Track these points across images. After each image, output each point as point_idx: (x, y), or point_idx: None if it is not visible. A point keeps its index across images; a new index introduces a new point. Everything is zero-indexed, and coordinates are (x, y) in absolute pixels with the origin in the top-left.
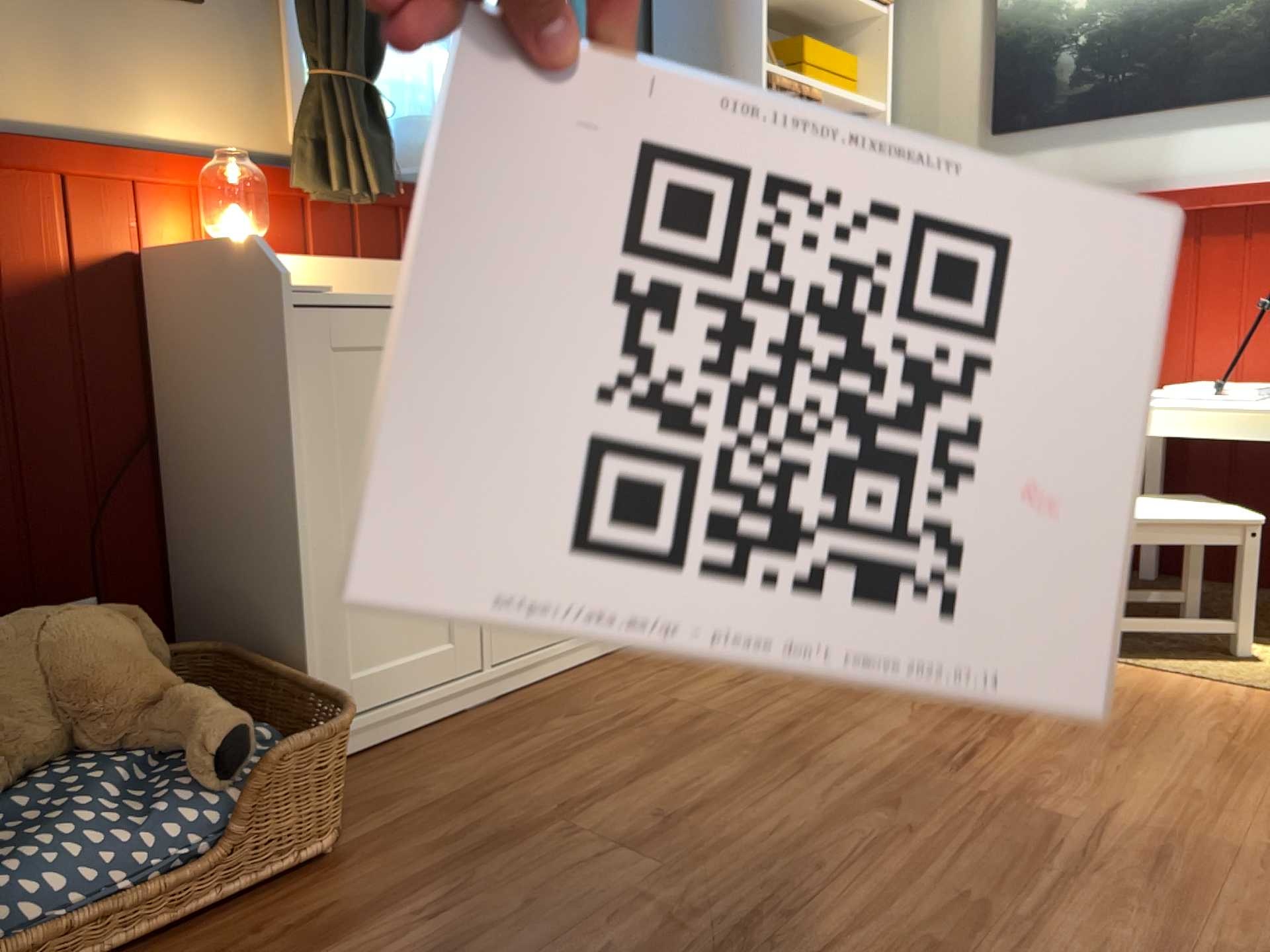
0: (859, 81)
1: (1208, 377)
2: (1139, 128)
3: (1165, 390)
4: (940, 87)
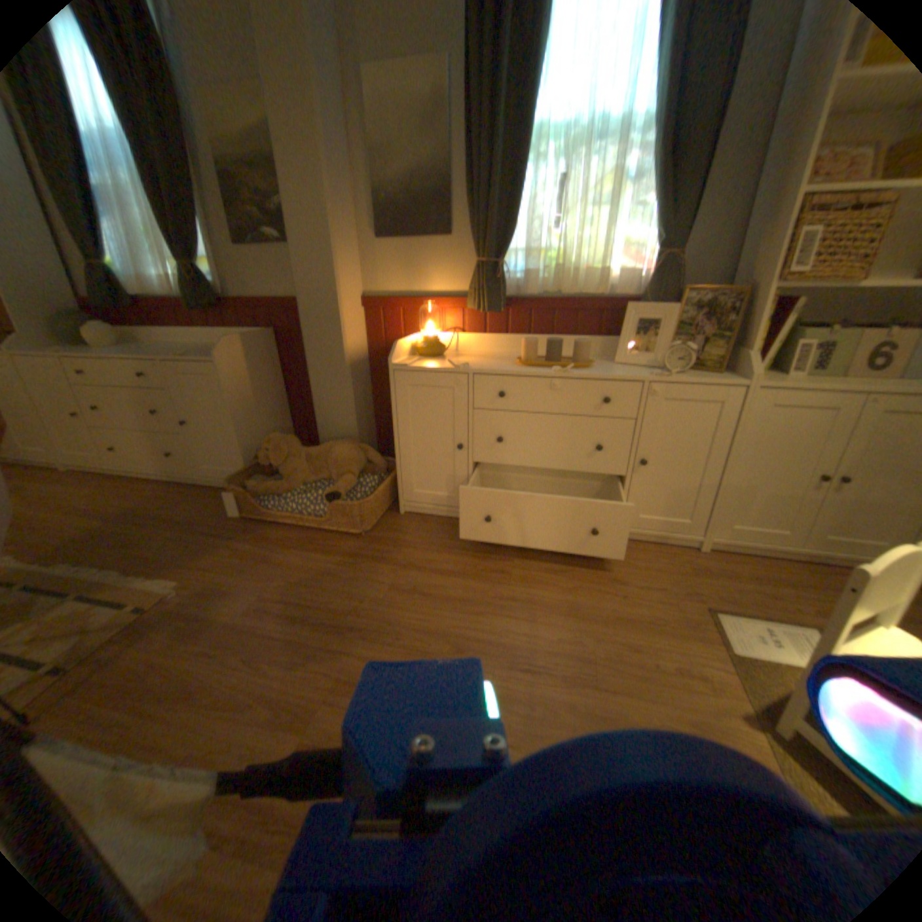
0: None
1: None
2: None
3: None
4: None
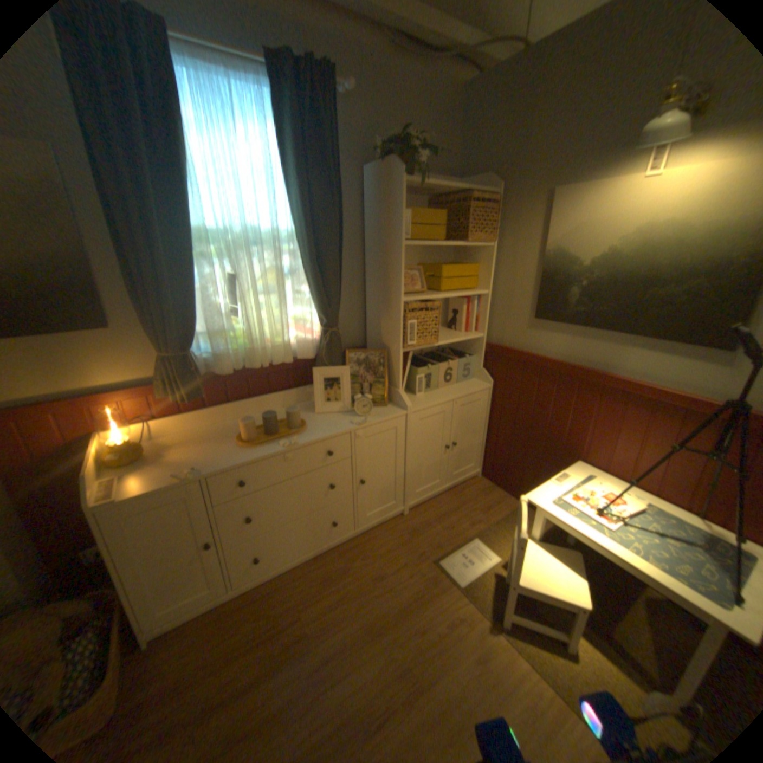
0: (479, 275)
1: (619, 472)
2: (608, 338)
3: (596, 470)
4: (515, 286)
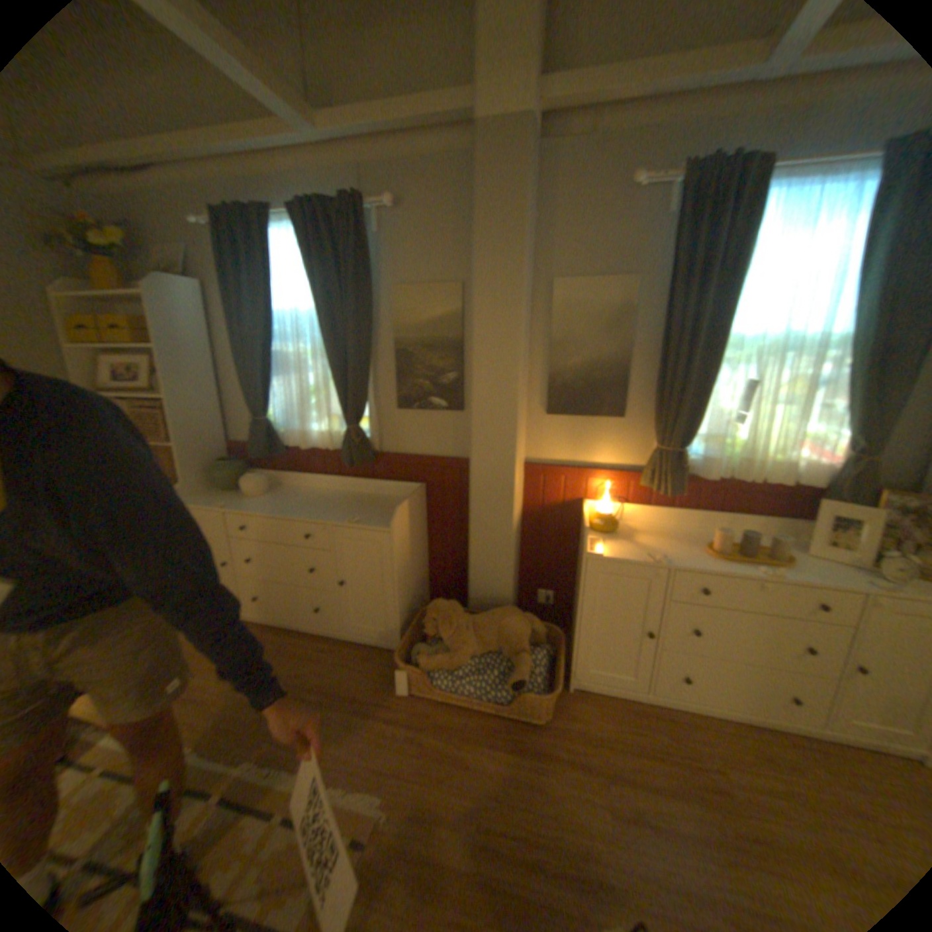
0: None
1: None
2: None
3: None
4: None
